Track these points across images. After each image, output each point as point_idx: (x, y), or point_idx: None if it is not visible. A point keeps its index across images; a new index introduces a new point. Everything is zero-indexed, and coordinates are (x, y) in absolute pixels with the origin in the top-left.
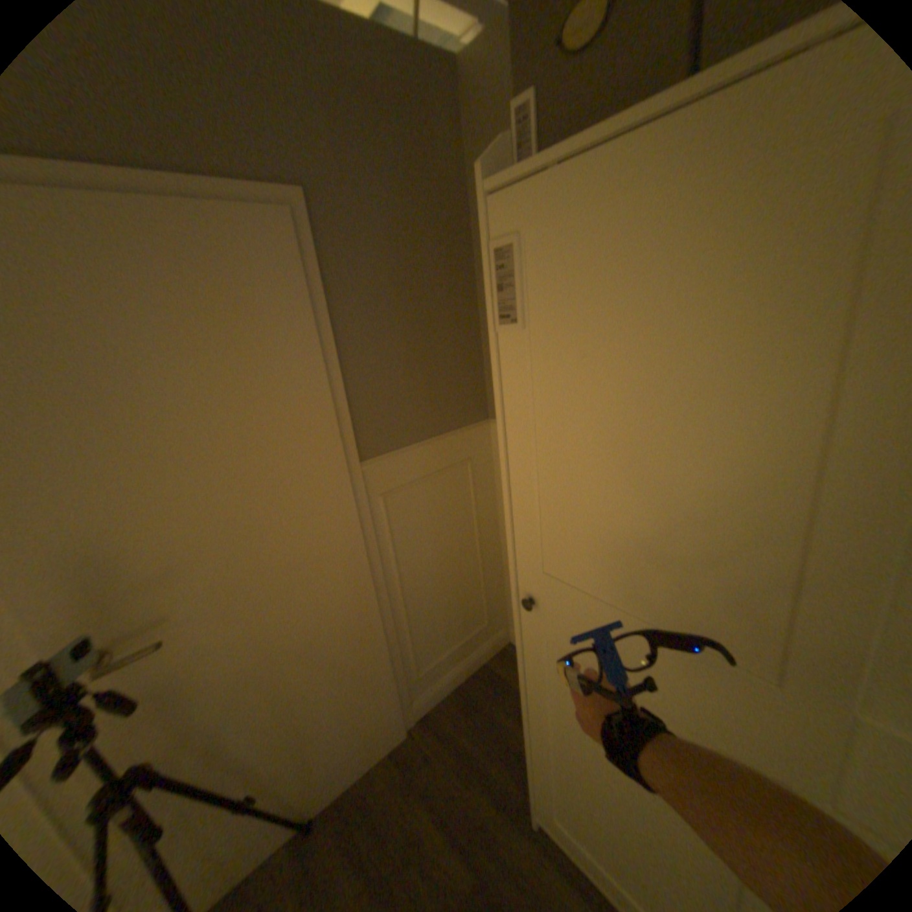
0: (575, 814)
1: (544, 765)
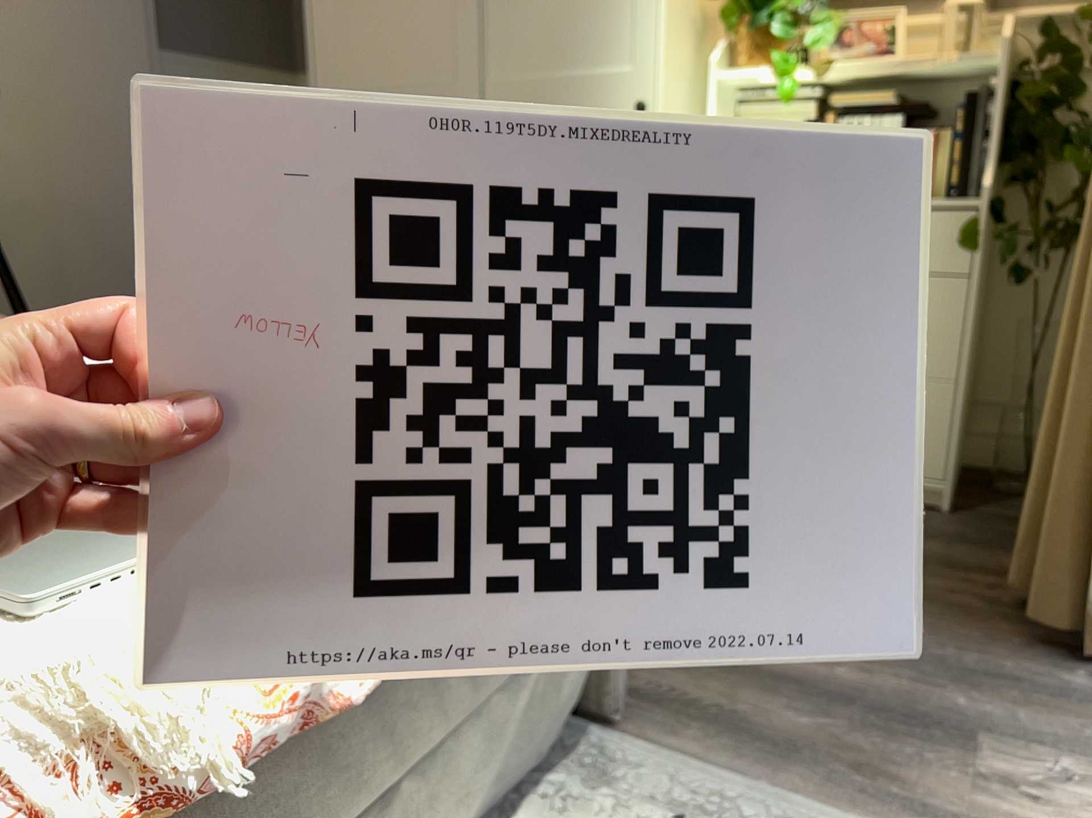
0: None
1: None
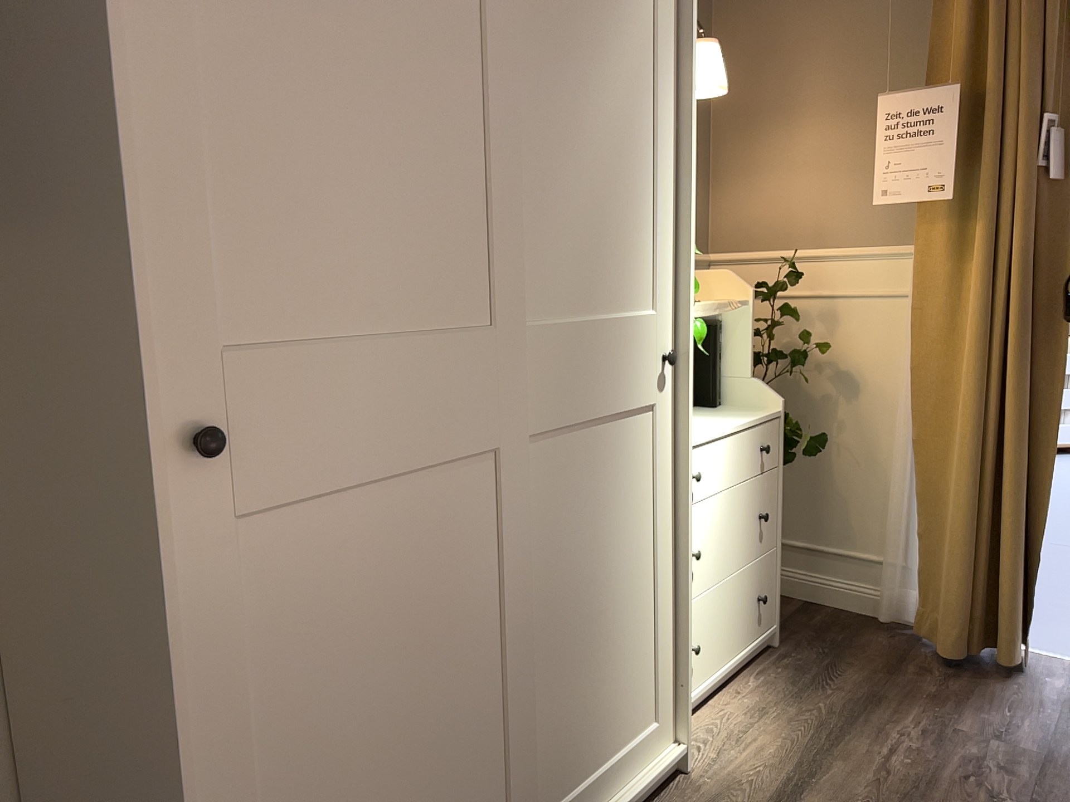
0: None
1: None
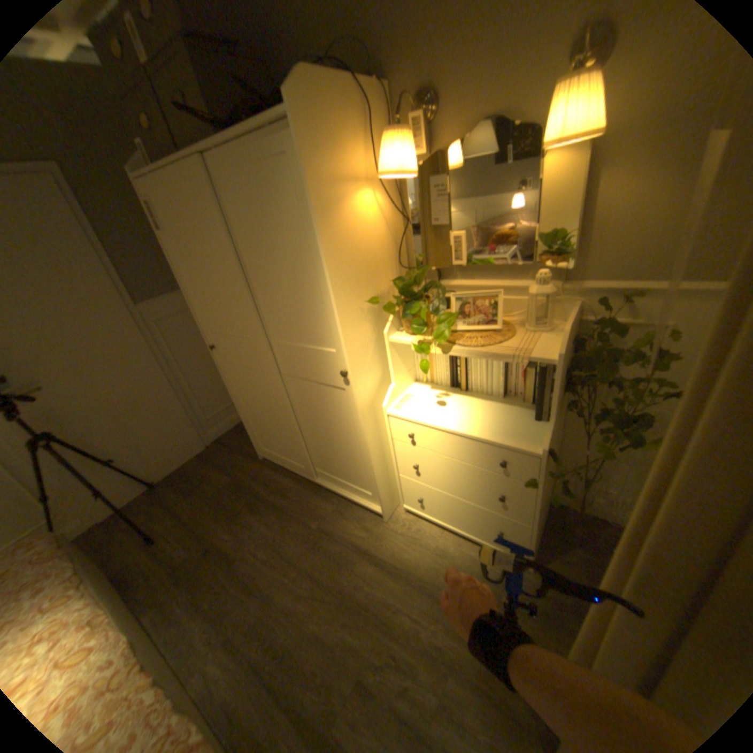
0: (262, 437)
1: (248, 423)
